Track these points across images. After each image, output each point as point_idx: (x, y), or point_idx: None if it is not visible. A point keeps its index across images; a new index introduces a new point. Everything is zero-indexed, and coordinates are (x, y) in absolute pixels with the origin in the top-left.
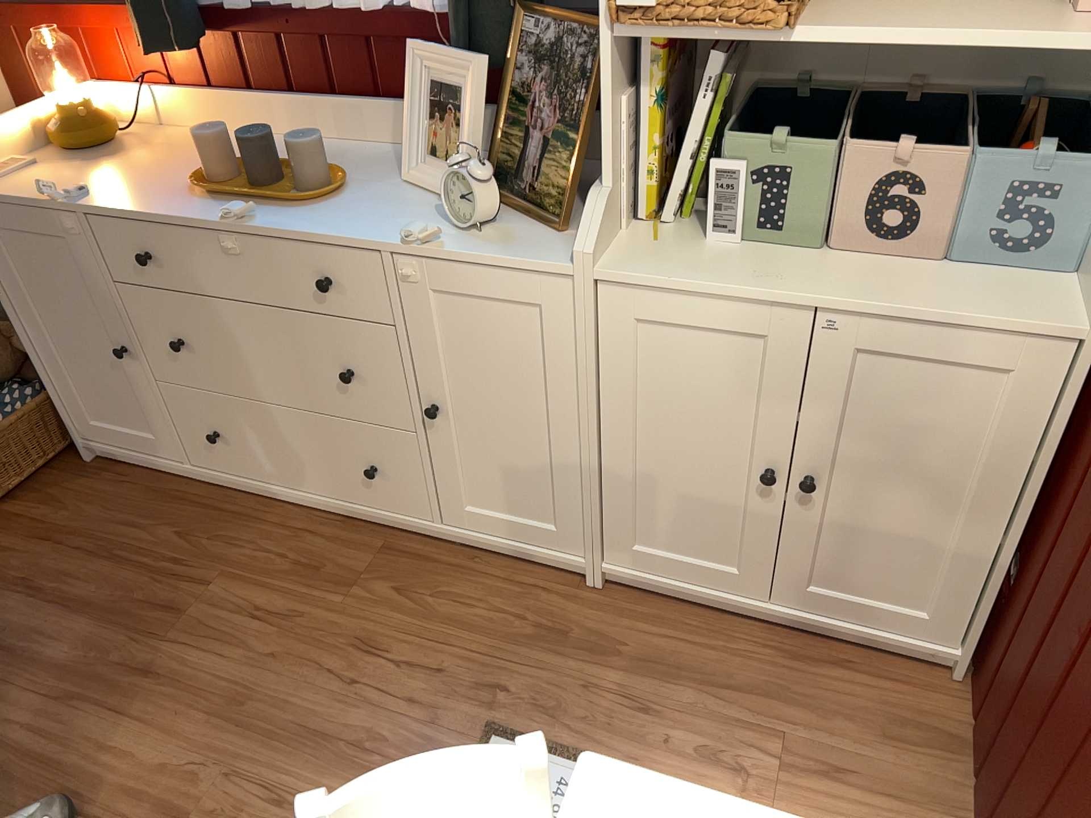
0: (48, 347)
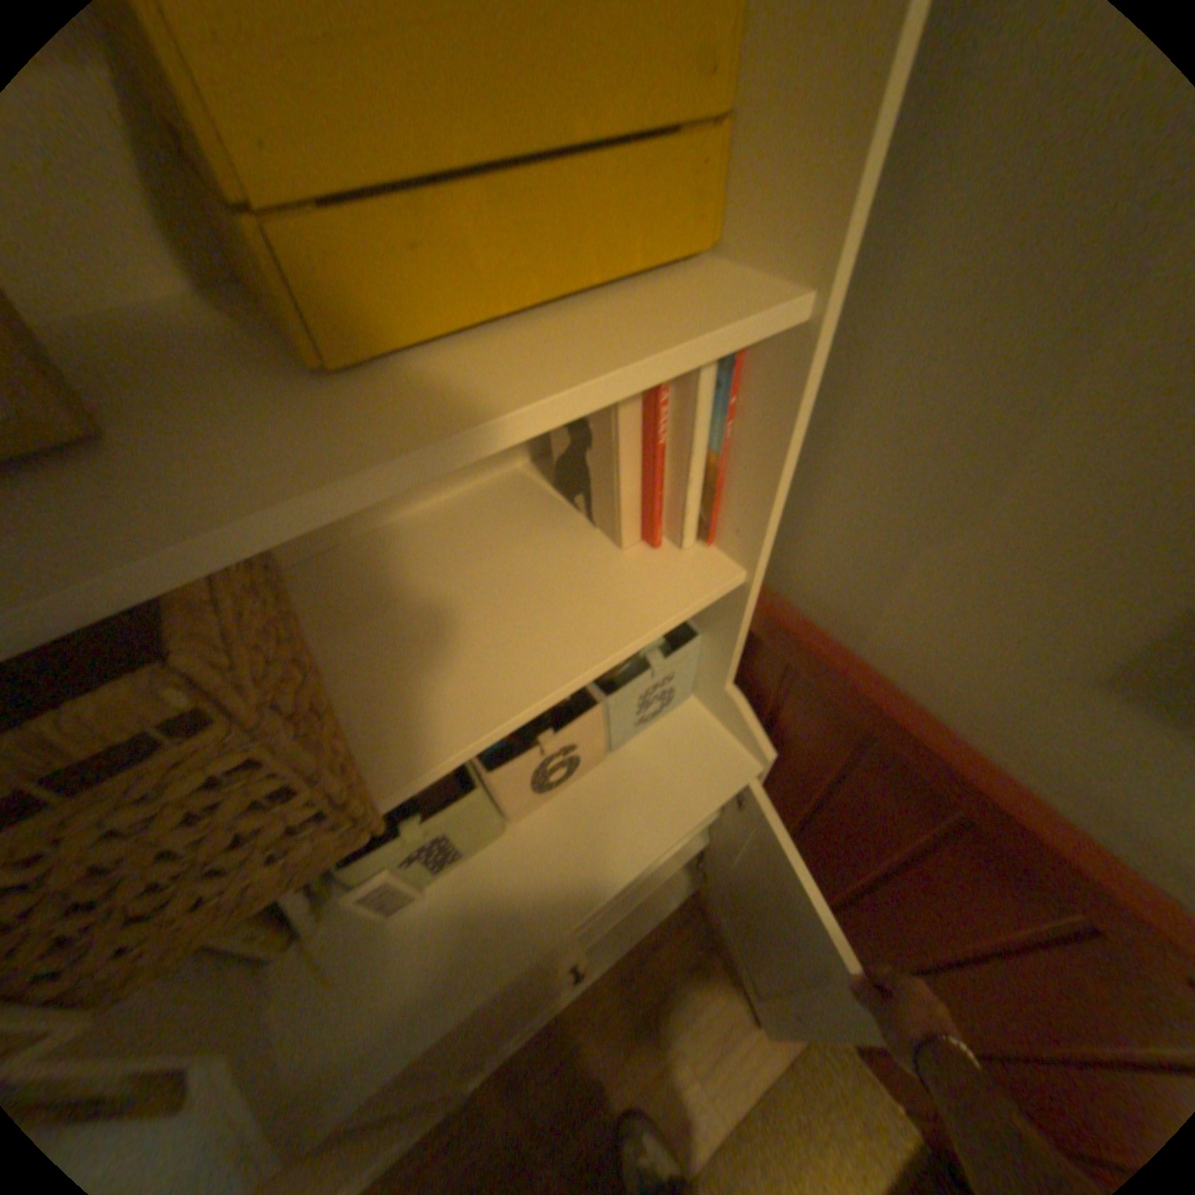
0: None
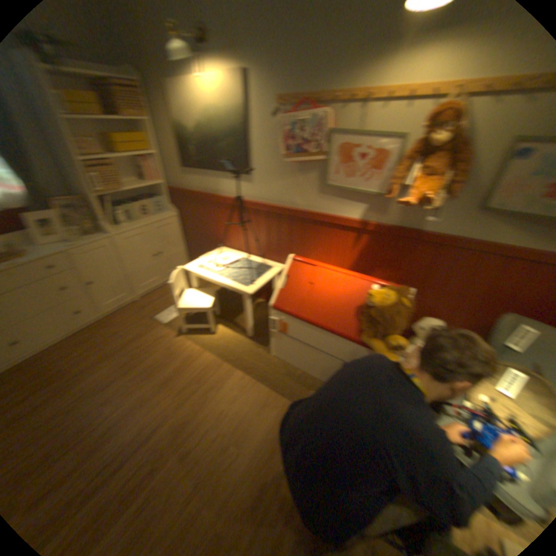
0: None
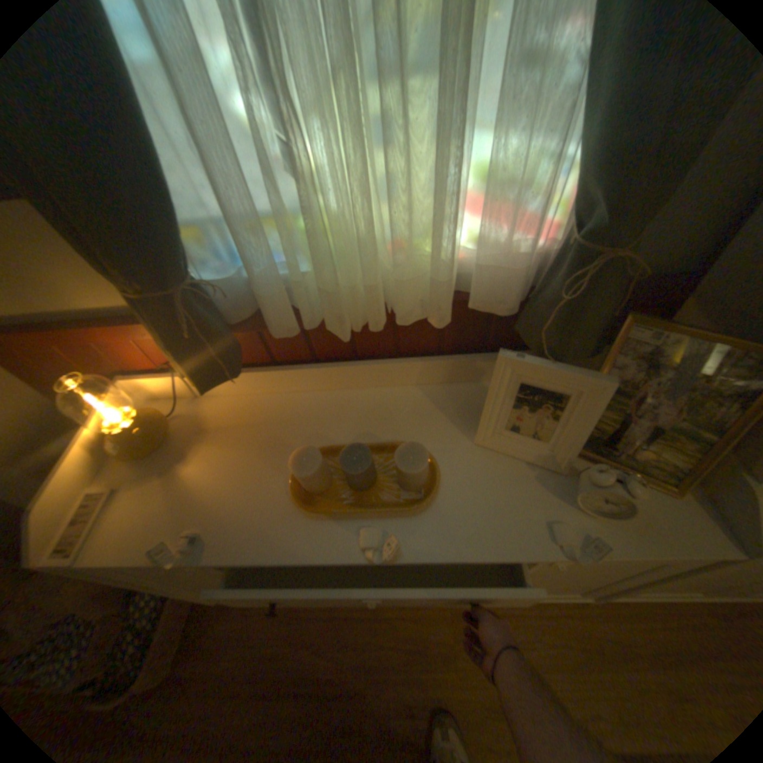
0: None
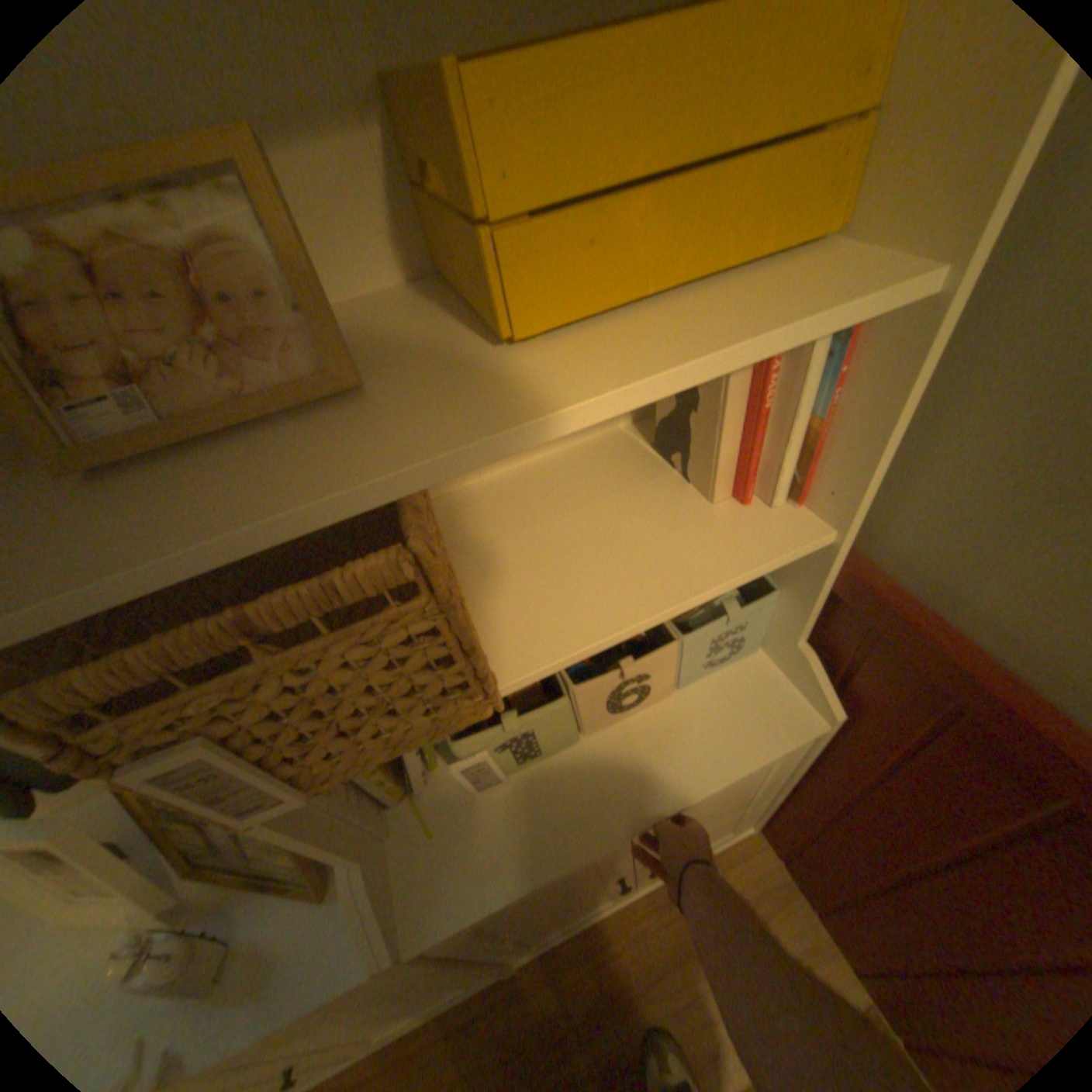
0: None
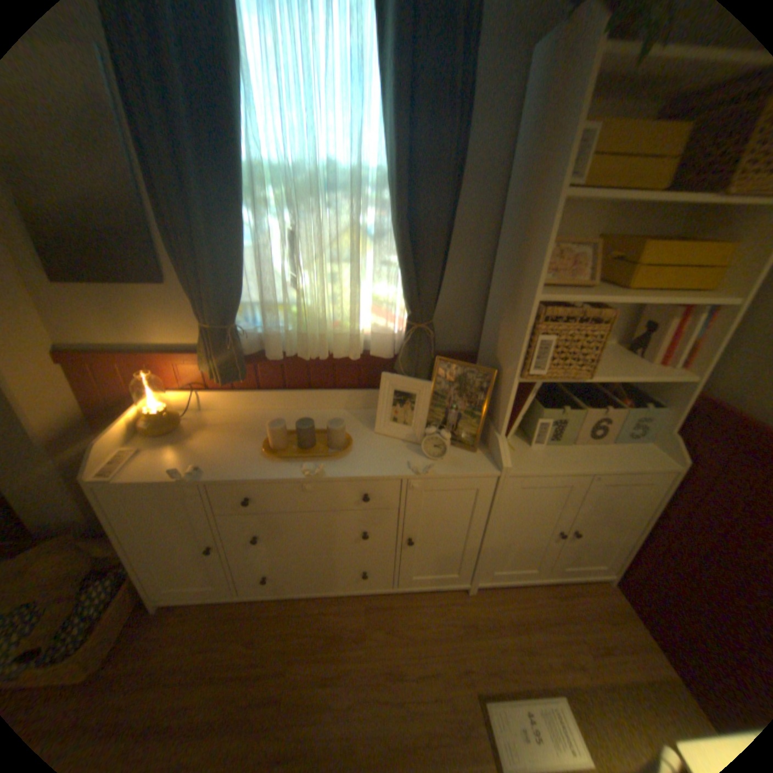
0: (132, 555)
